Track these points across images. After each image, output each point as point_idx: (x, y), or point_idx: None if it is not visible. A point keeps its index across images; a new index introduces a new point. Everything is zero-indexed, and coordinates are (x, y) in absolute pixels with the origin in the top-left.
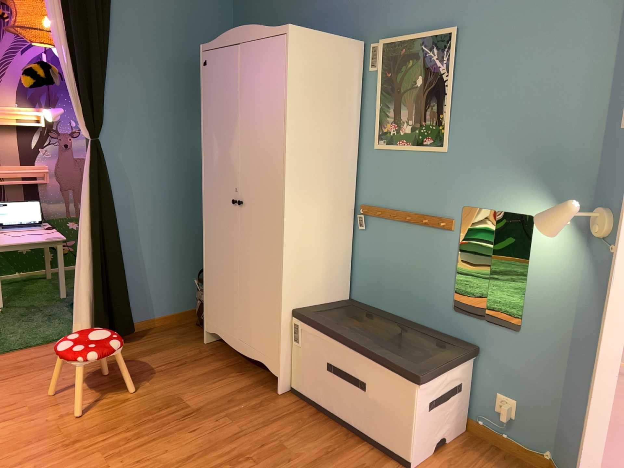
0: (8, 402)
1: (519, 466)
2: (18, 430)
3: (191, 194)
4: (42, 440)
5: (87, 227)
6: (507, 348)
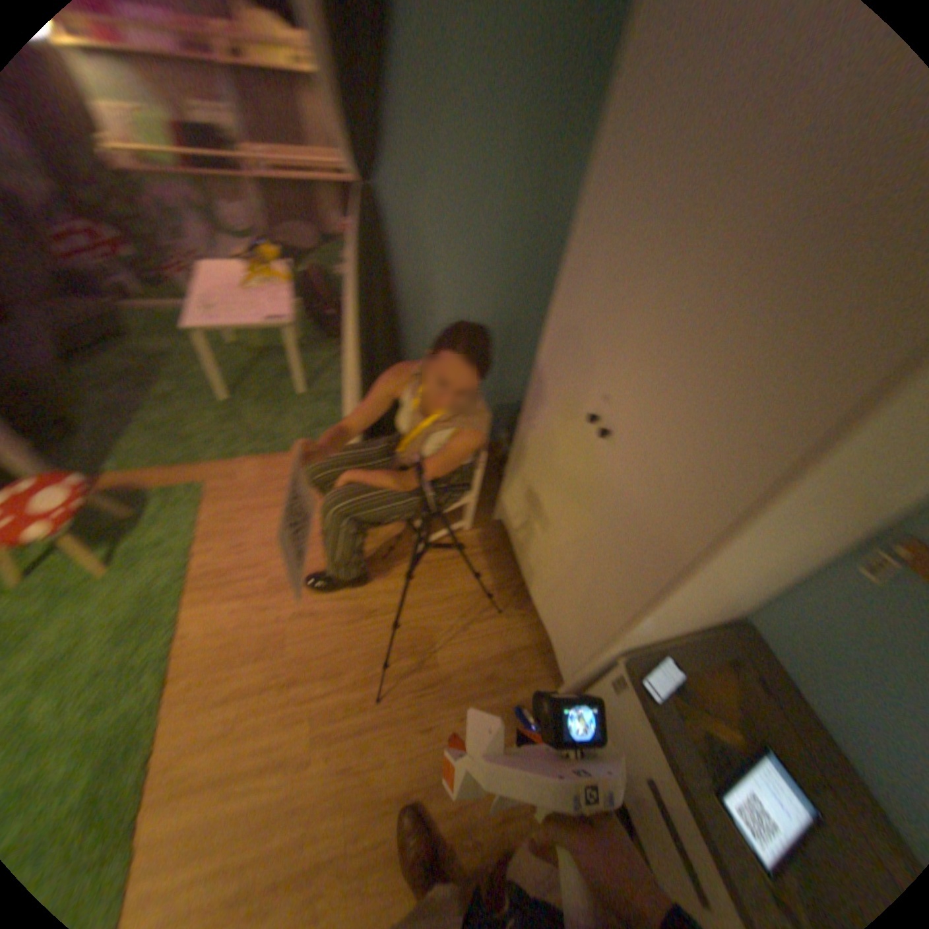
0: (253, 561)
1: None
2: (244, 628)
3: (534, 294)
4: (261, 663)
5: (356, 347)
6: None
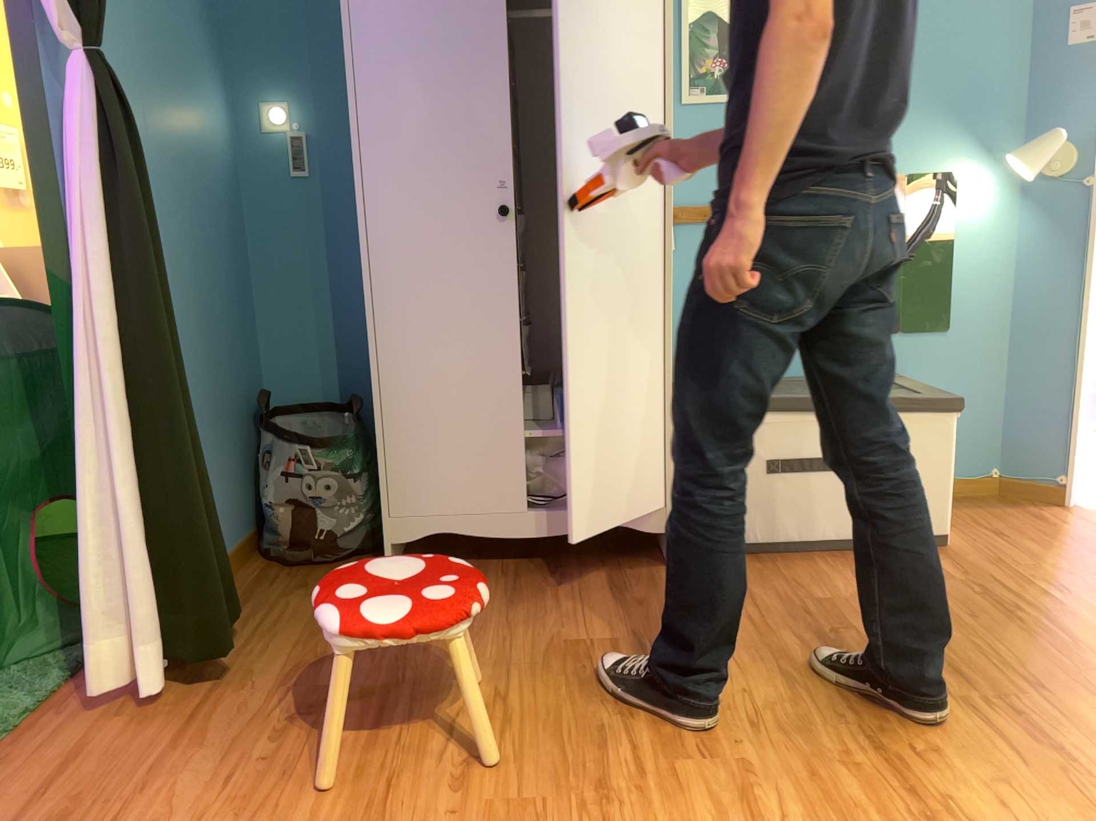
0: None
1: (978, 502)
2: None
3: (209, 248)
4: None
5: (106, 330)
6: (934, 360)
